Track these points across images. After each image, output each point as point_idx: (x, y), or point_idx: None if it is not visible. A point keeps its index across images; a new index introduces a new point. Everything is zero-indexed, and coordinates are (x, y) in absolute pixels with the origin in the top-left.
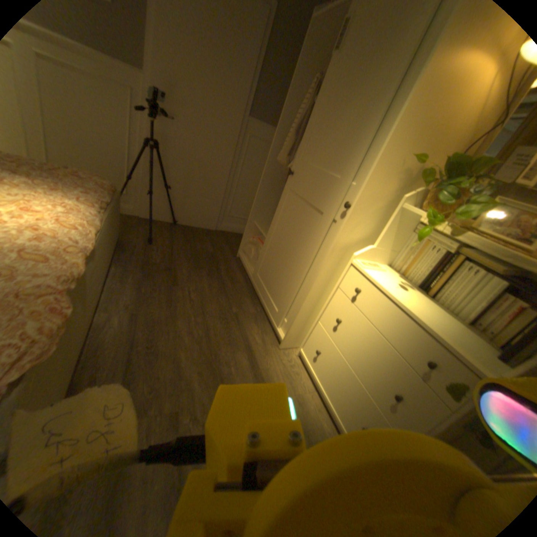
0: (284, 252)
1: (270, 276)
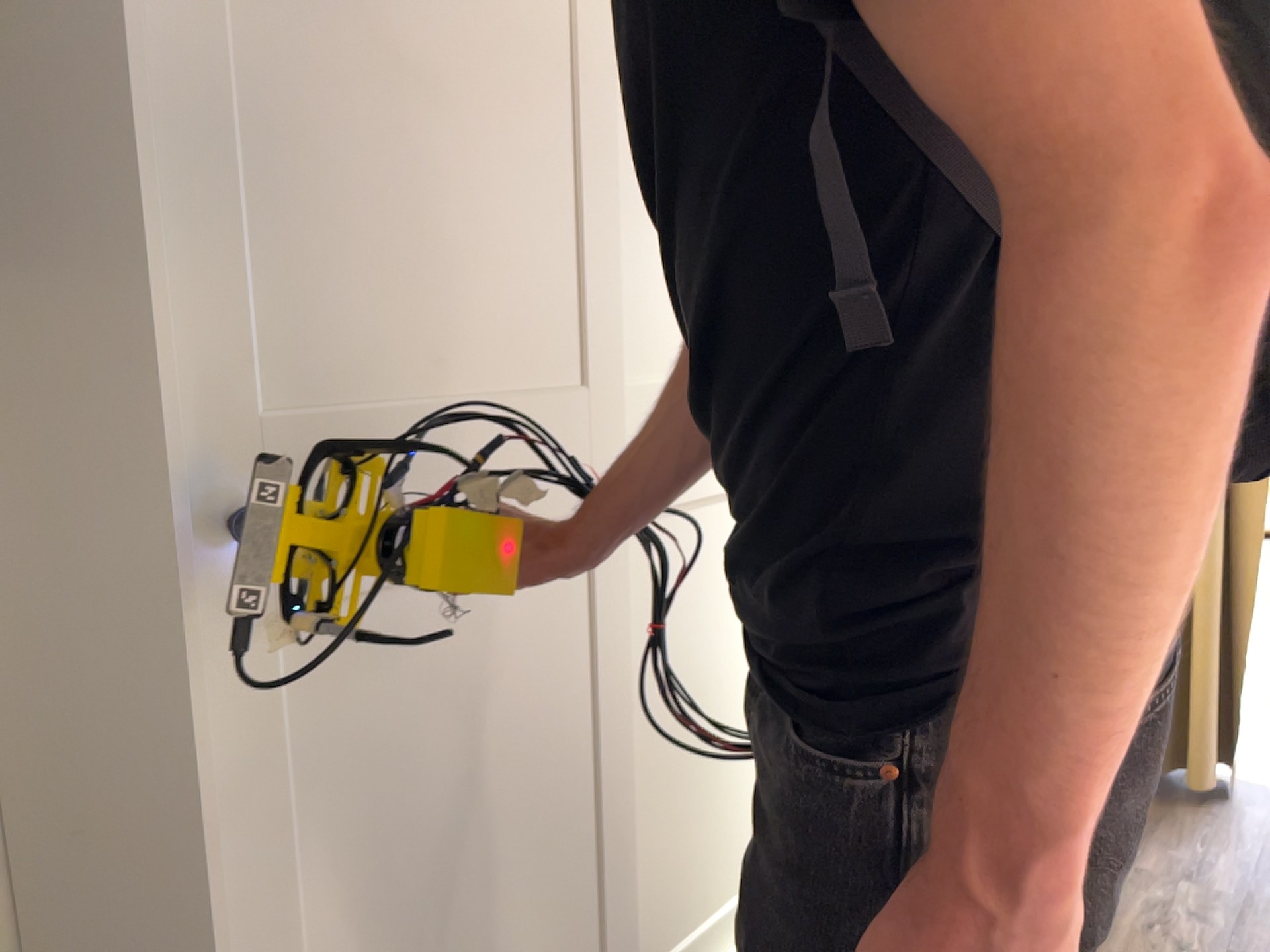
0: (662, 760)
1: (645, 926)
